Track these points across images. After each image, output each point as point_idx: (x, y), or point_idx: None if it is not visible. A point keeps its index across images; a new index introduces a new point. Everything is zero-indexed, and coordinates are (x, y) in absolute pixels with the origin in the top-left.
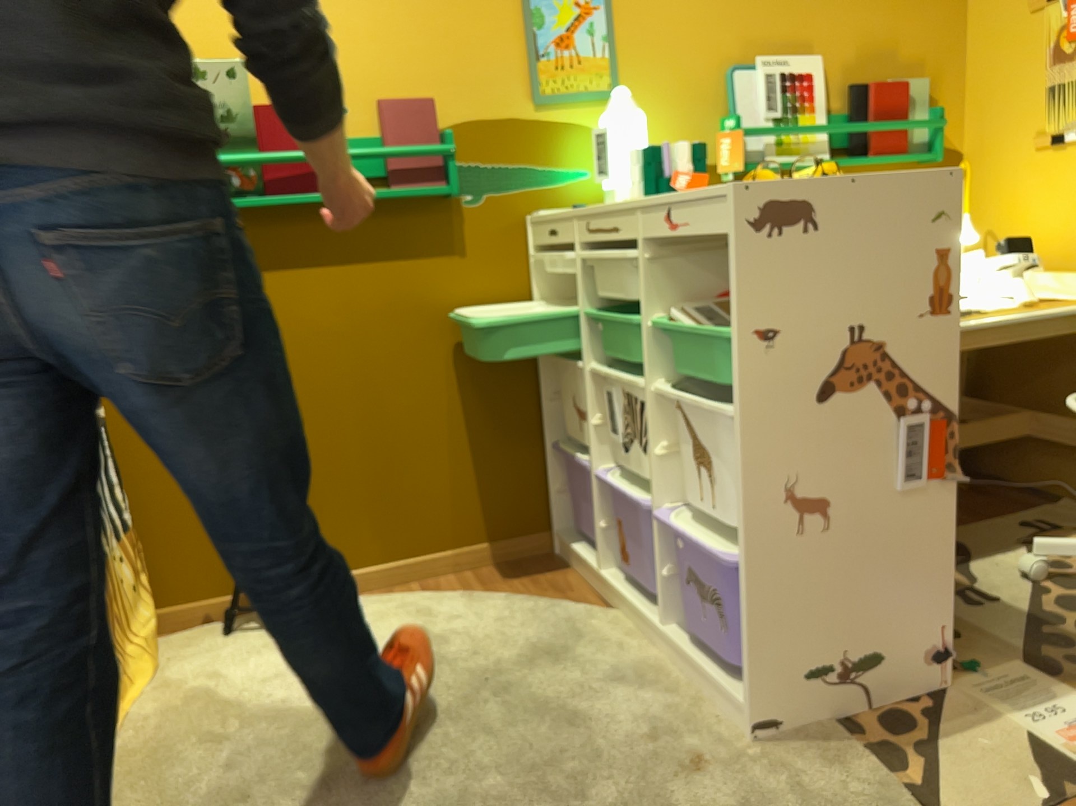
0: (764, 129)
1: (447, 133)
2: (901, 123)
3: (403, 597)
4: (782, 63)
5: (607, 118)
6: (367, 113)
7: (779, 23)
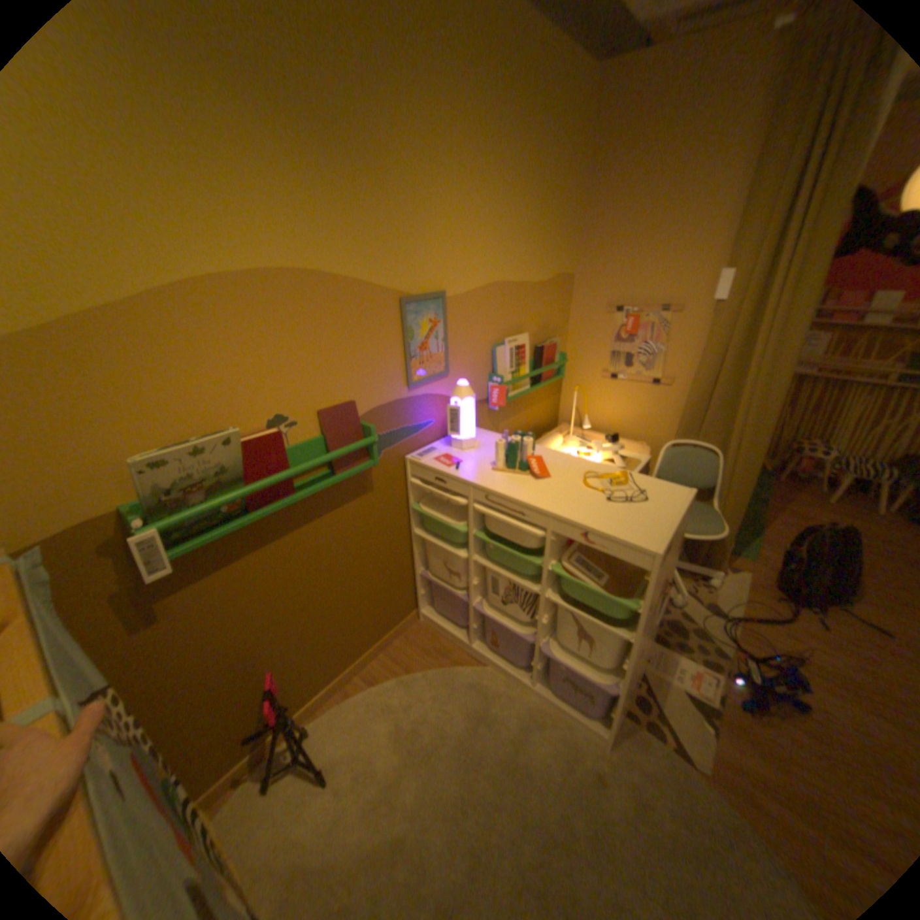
0: (513, 383)
1: (371, 429)
2: (555, 366)
3: (362, 699)
4: (515, 341)
5: (457, 400)
6: (311, 421)
7: (513, 317)
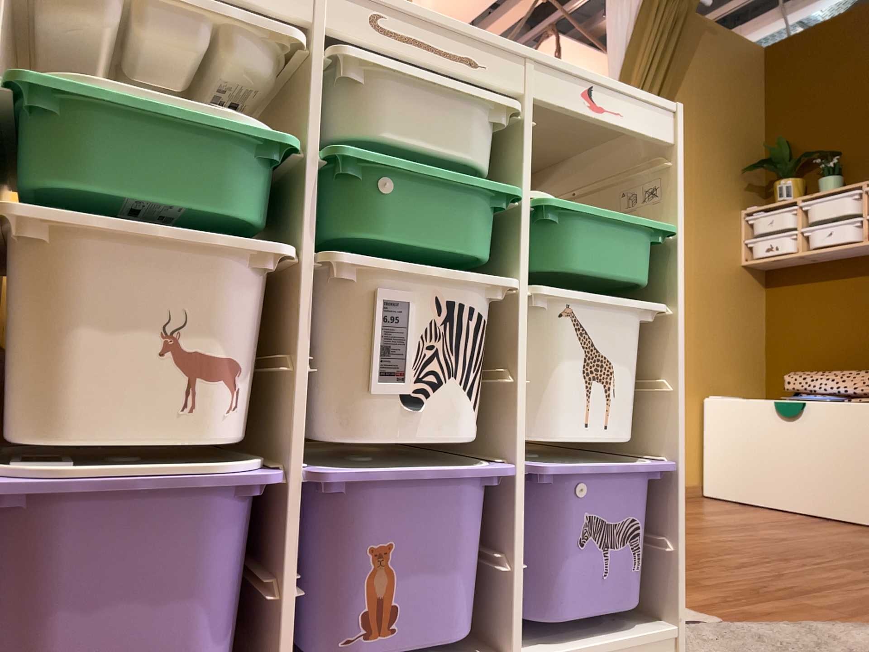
0: None
1: None
2: None
3: None
4: None
5: None
6: None
7: None
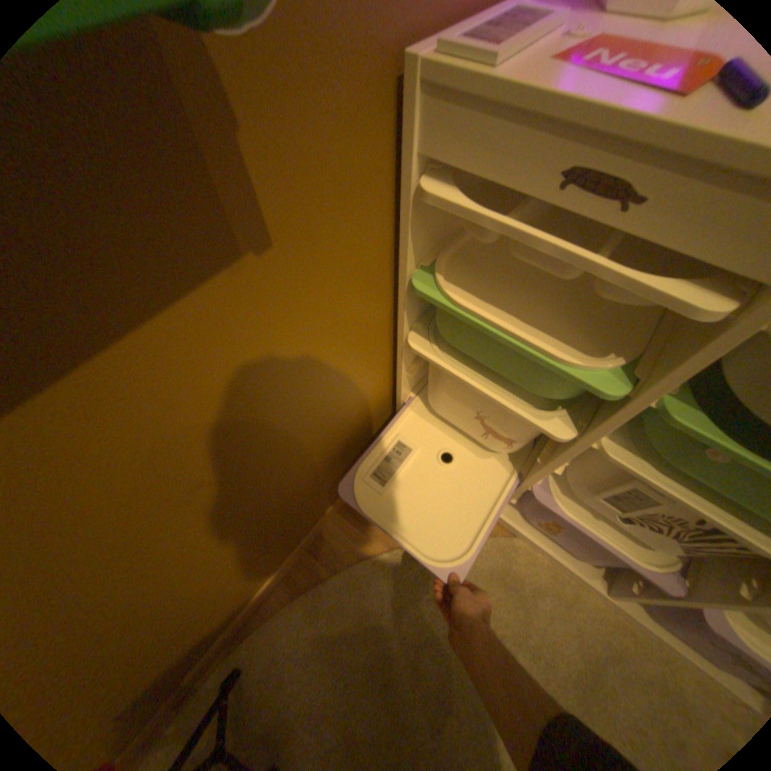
0: None
1: None
2: None
3: (321, 598)
4: None
5: None
6: None
7: None
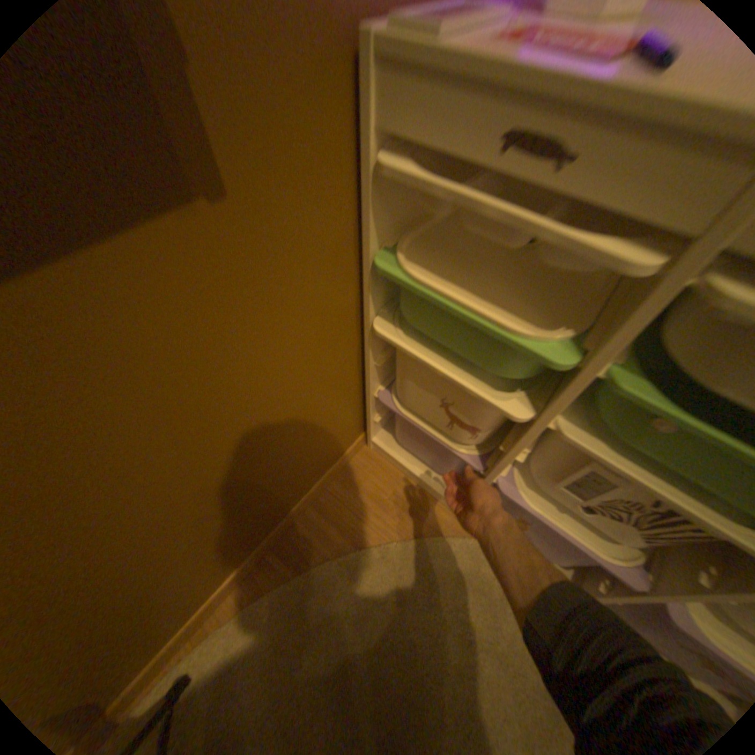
0: None
1: None
2: None
3: (282, 599)
4: None
5: None
6: None
7: None
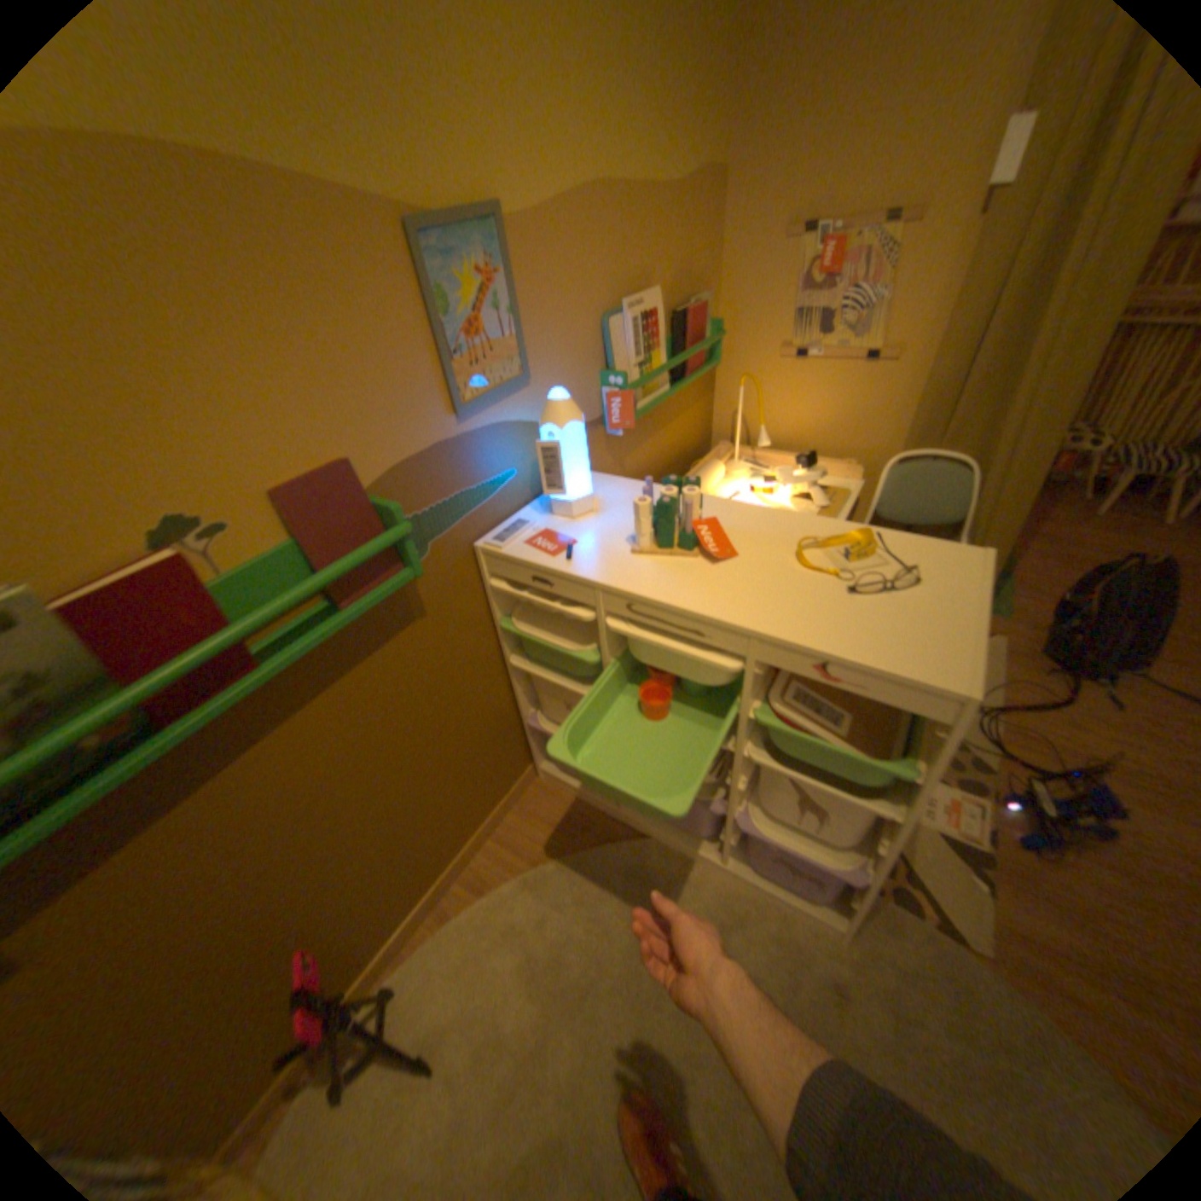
0: (643, 383)
1: (394, 510)
2: (707, 344)
3: (469, 918)
4: (640, 304)
5: (551, 428)
6: (260, 514)
7: (632, 256)
